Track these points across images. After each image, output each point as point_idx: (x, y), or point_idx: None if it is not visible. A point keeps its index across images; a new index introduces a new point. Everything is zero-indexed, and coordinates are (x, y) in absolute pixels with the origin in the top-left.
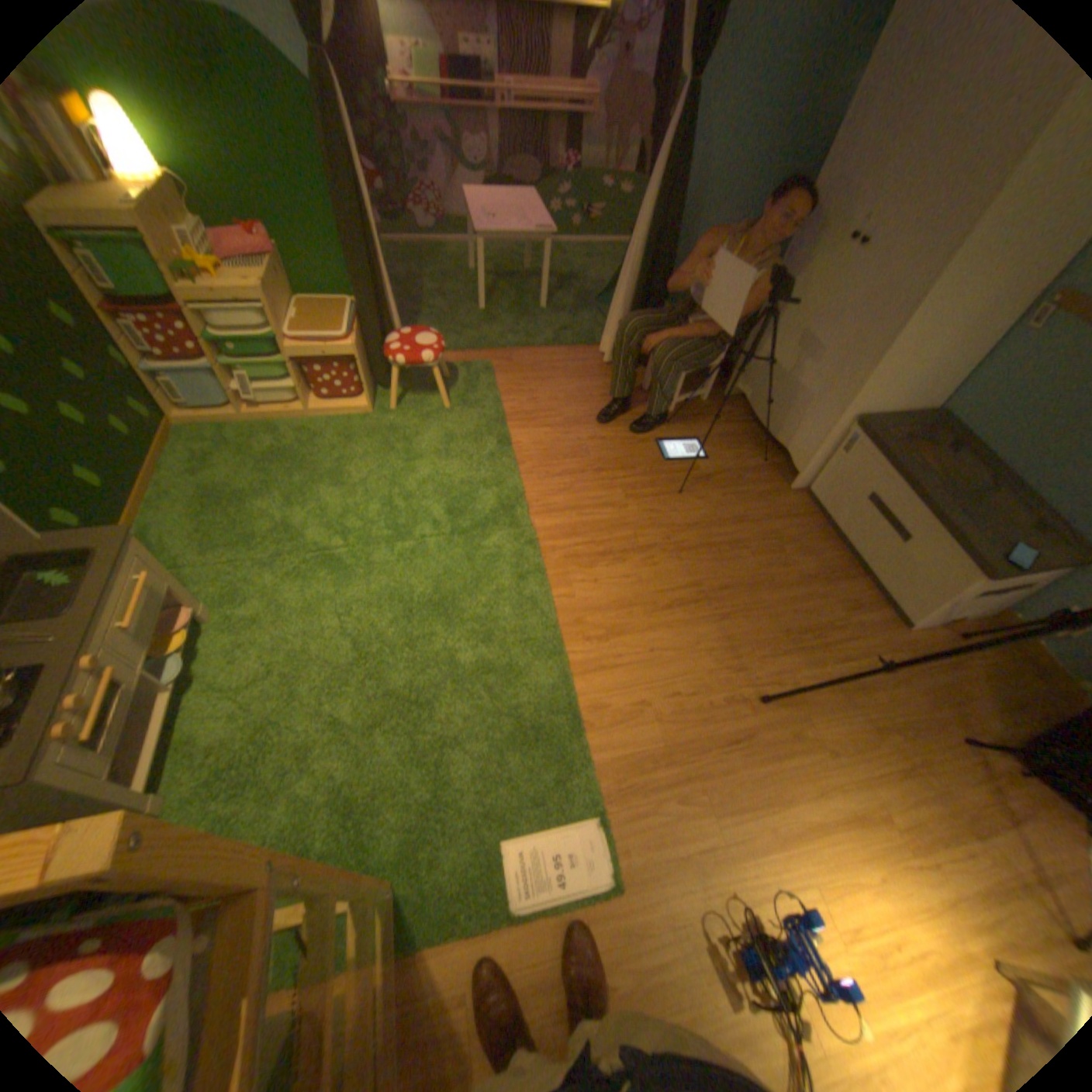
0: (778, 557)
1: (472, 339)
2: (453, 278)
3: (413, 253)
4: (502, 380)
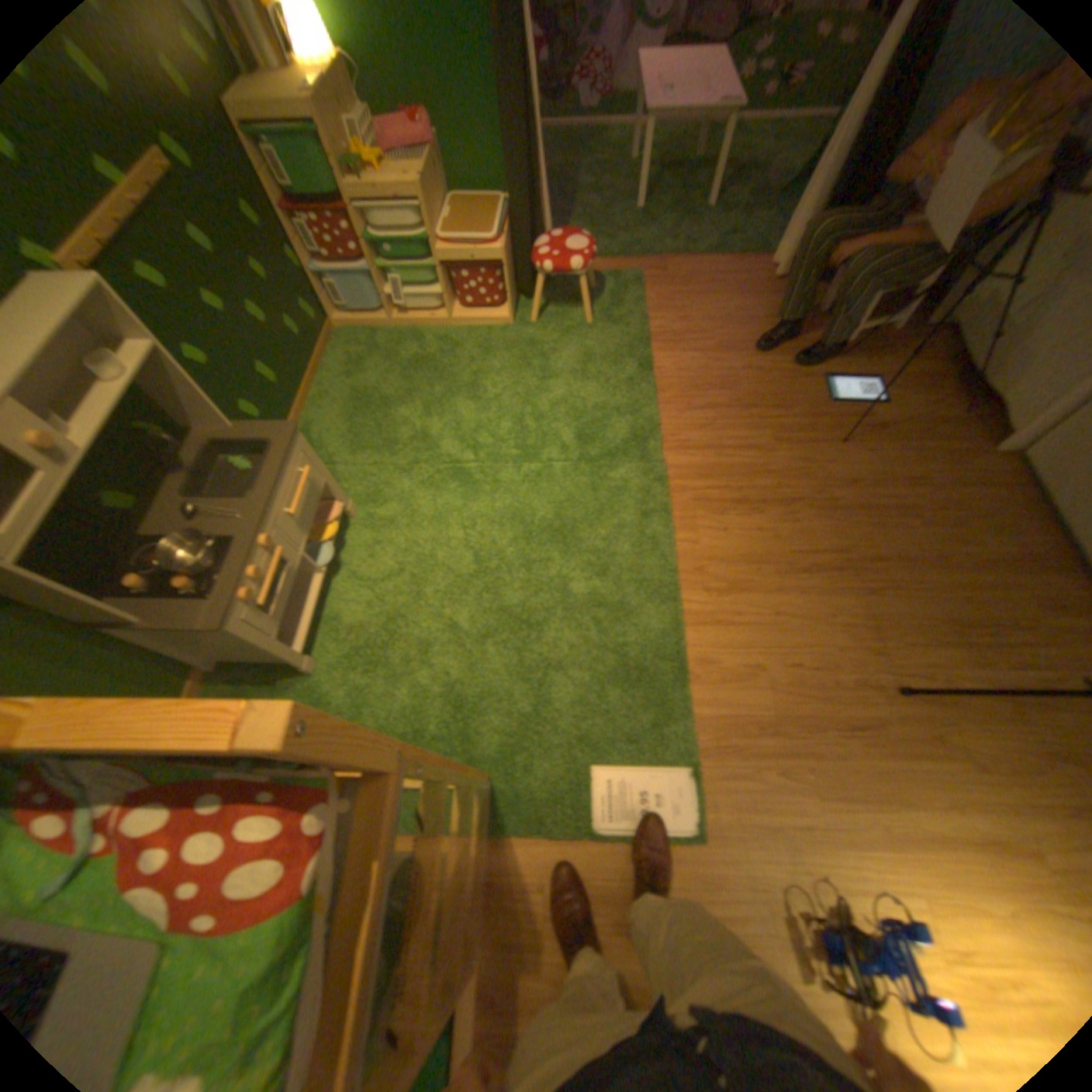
0: (959, 533)
1: (625, 245)
2: (613, 170)
3: (572, 141)
4: (653, 294)
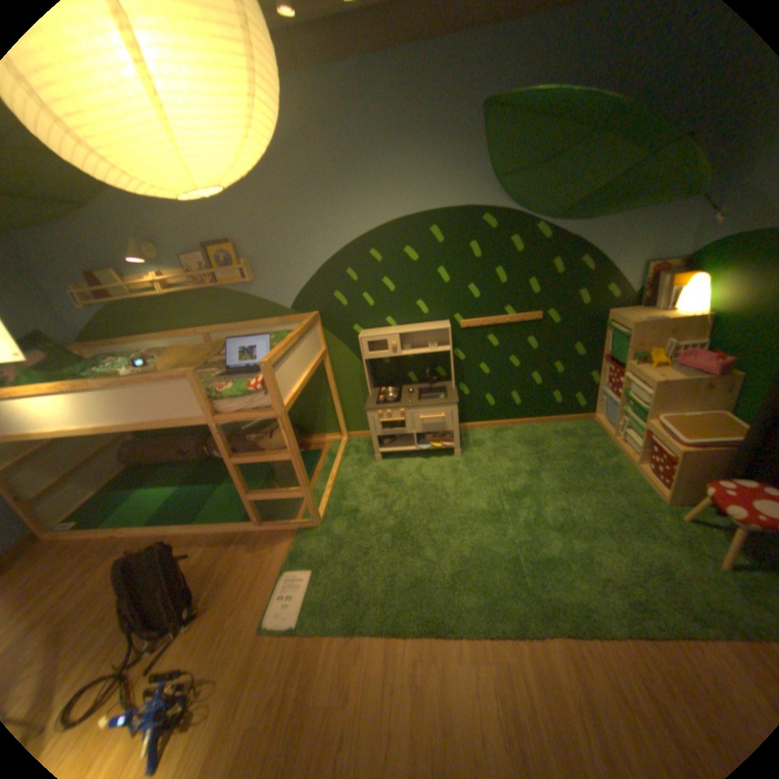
0: None
1: None
2: None
3: None
4: None
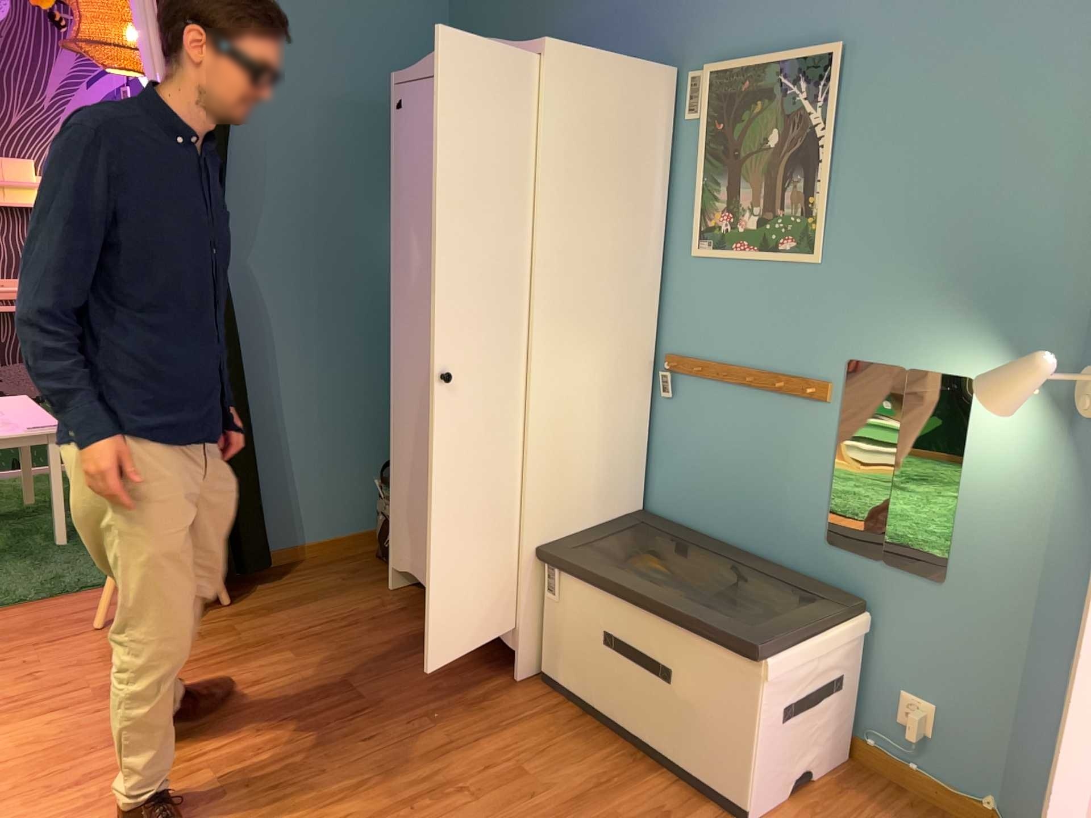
0: (521, 785)
1: None
2: None
3: None
4: None
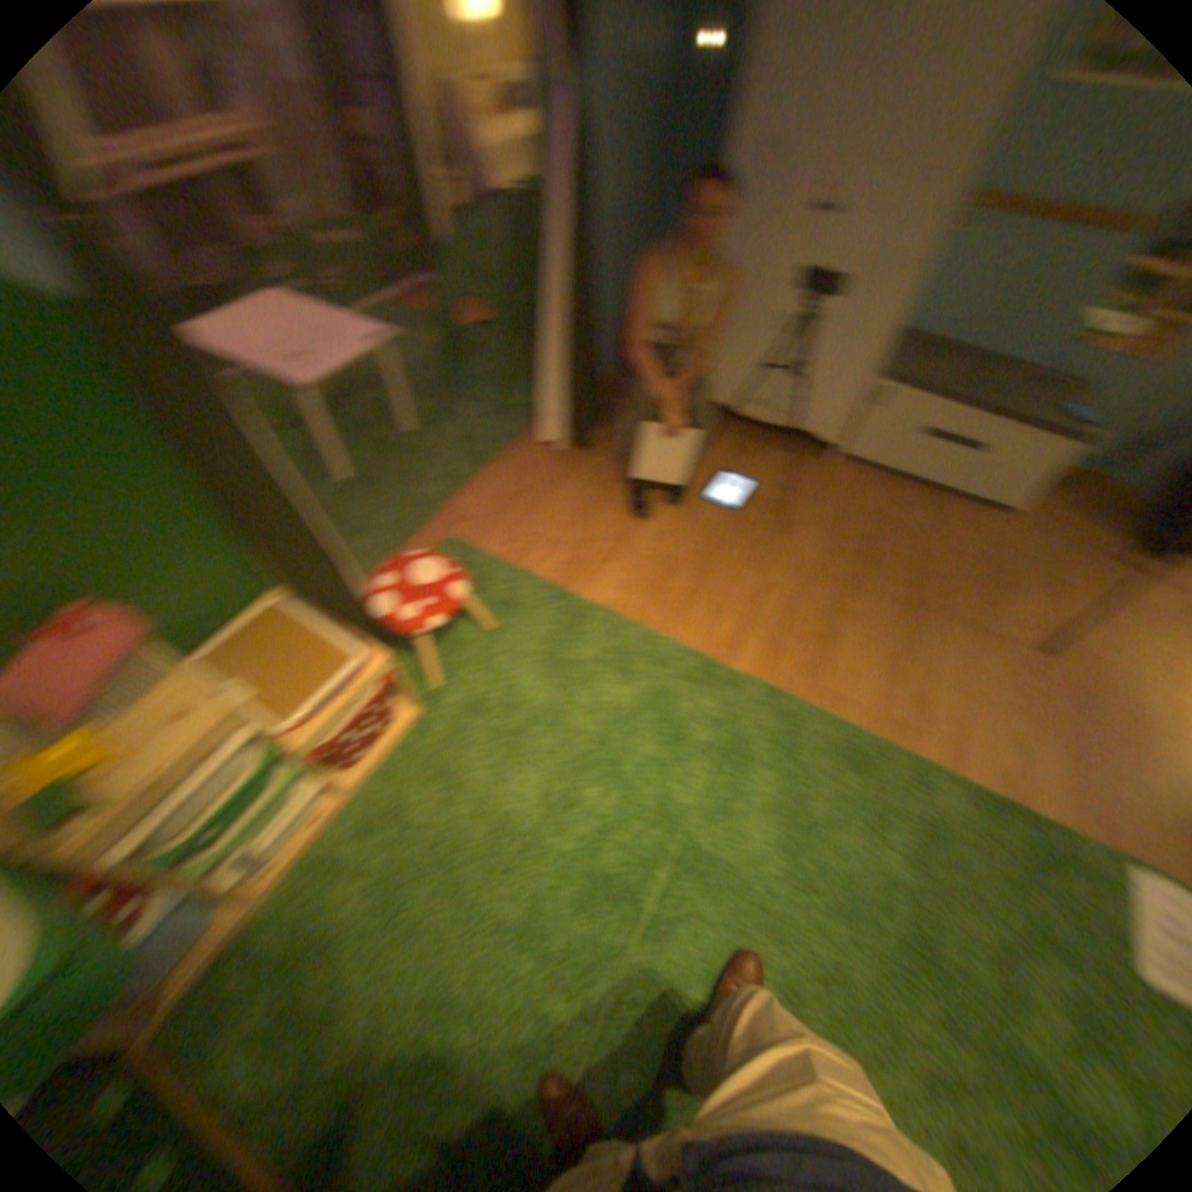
0: (900, 528)
1: (396, 521)
2: None
3: None
4: (496, 544)
